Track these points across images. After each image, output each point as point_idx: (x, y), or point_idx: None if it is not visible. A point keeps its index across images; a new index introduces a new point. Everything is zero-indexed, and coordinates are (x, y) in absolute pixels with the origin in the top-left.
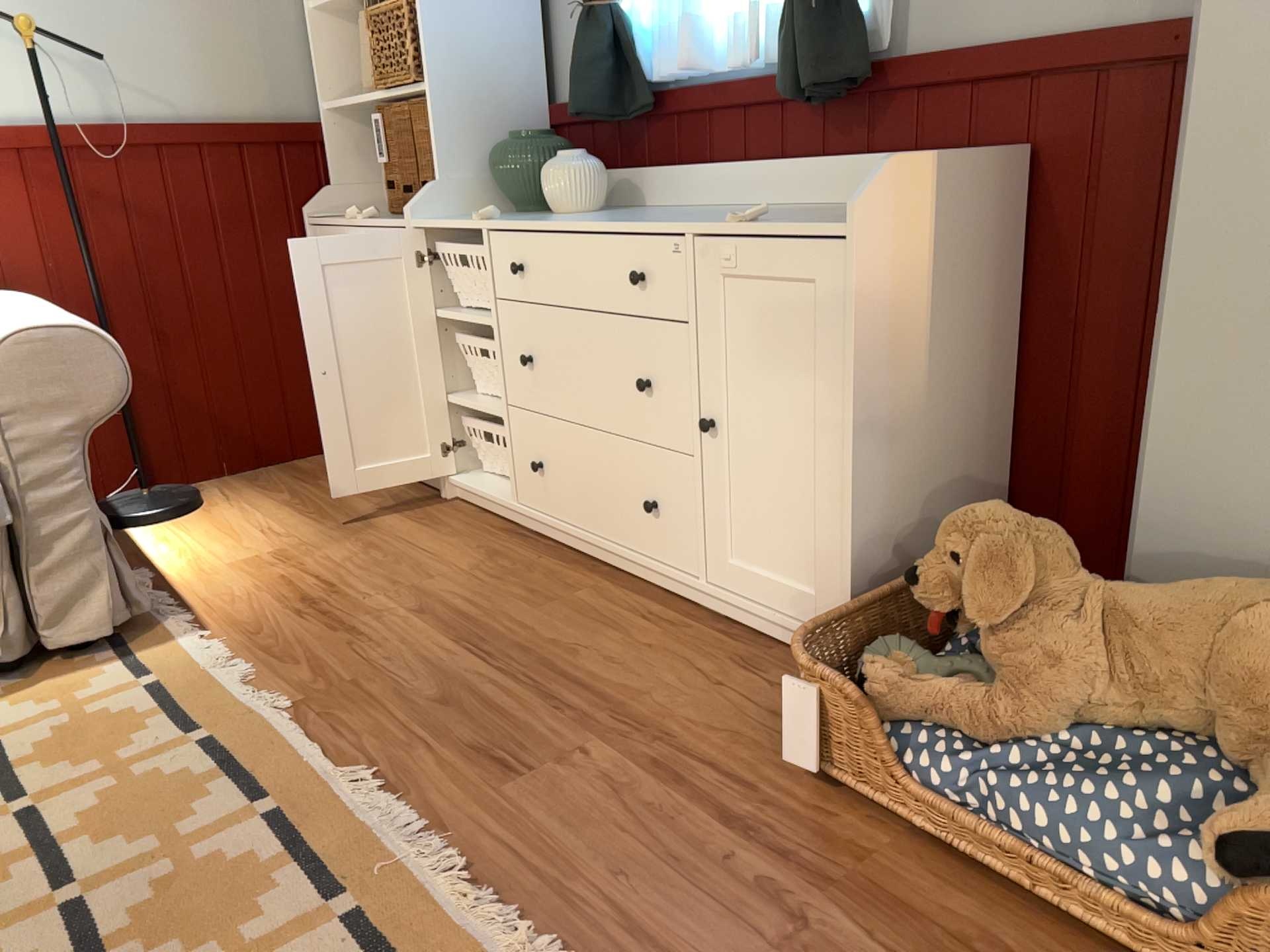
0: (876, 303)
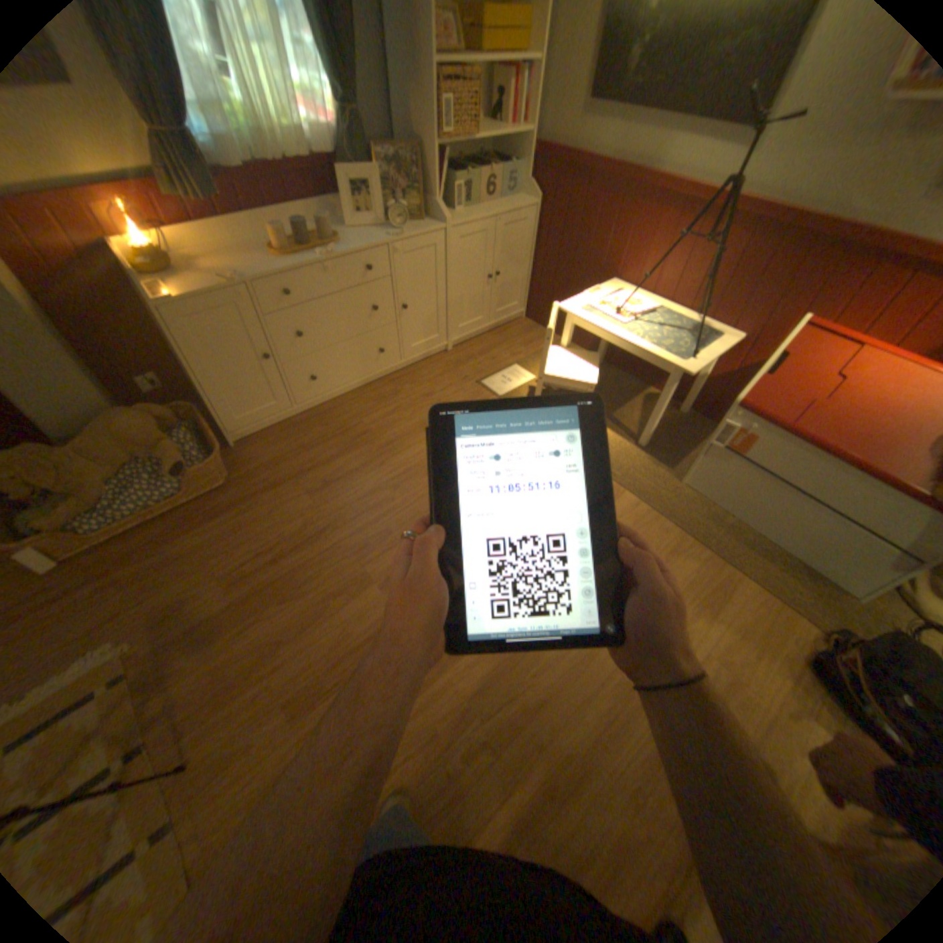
0: None
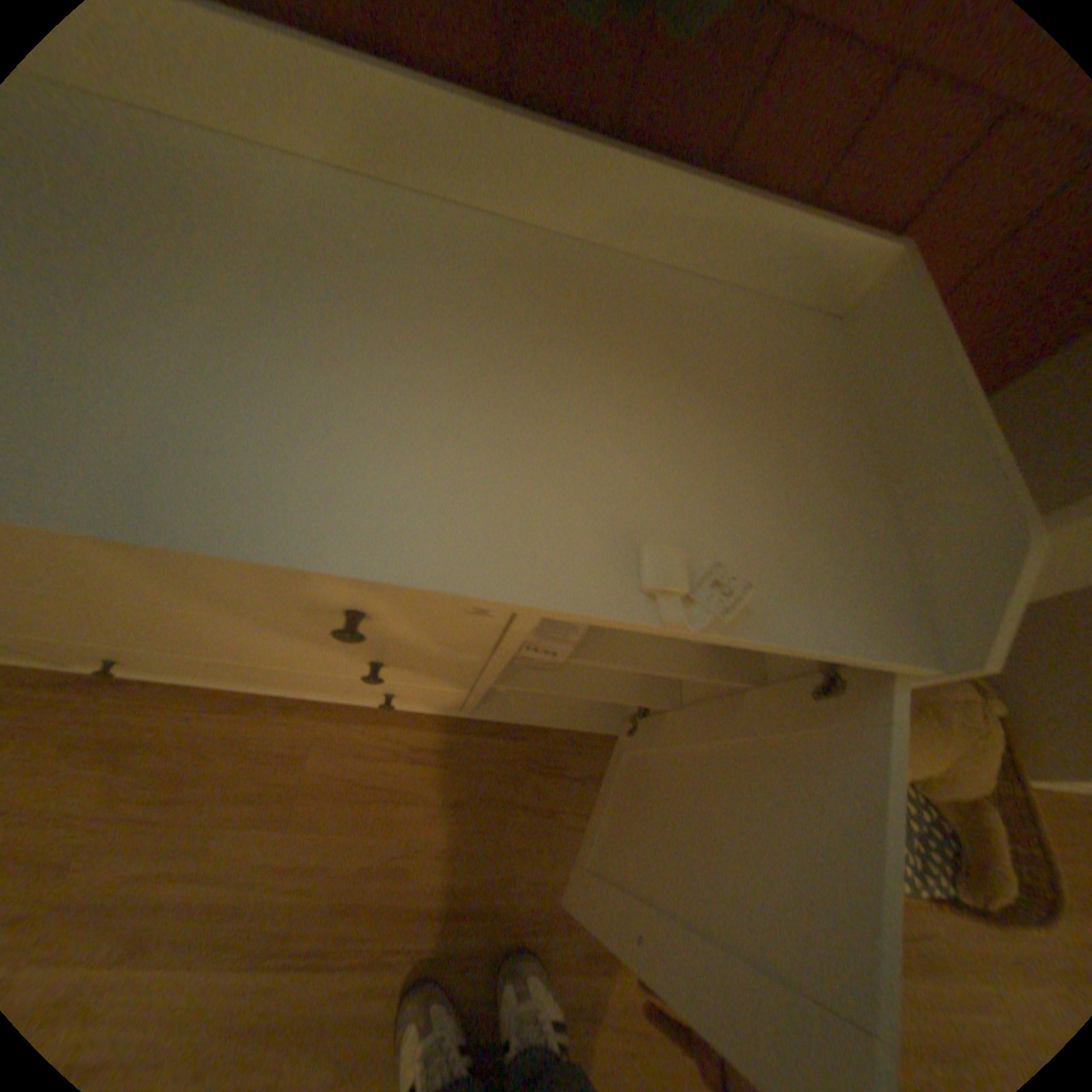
0: None
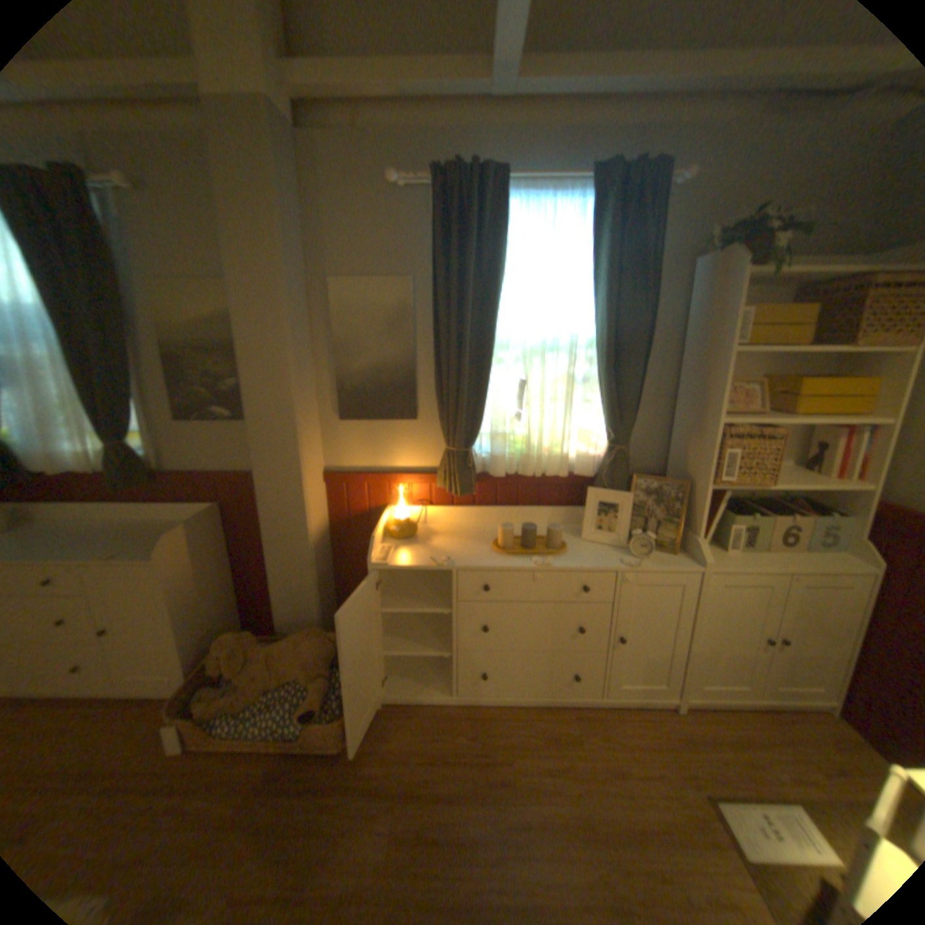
0: (170, 582)
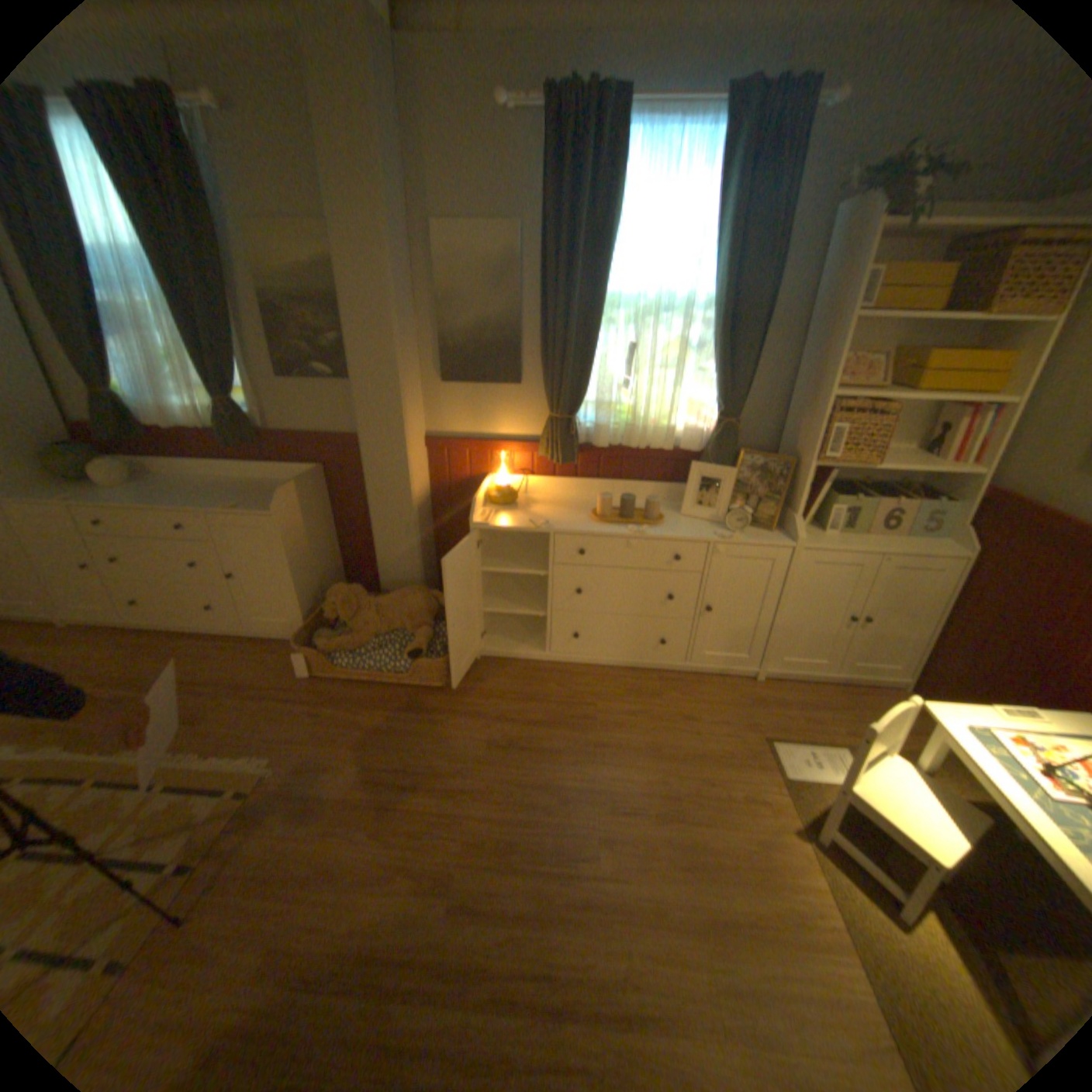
0: (287, 534)
